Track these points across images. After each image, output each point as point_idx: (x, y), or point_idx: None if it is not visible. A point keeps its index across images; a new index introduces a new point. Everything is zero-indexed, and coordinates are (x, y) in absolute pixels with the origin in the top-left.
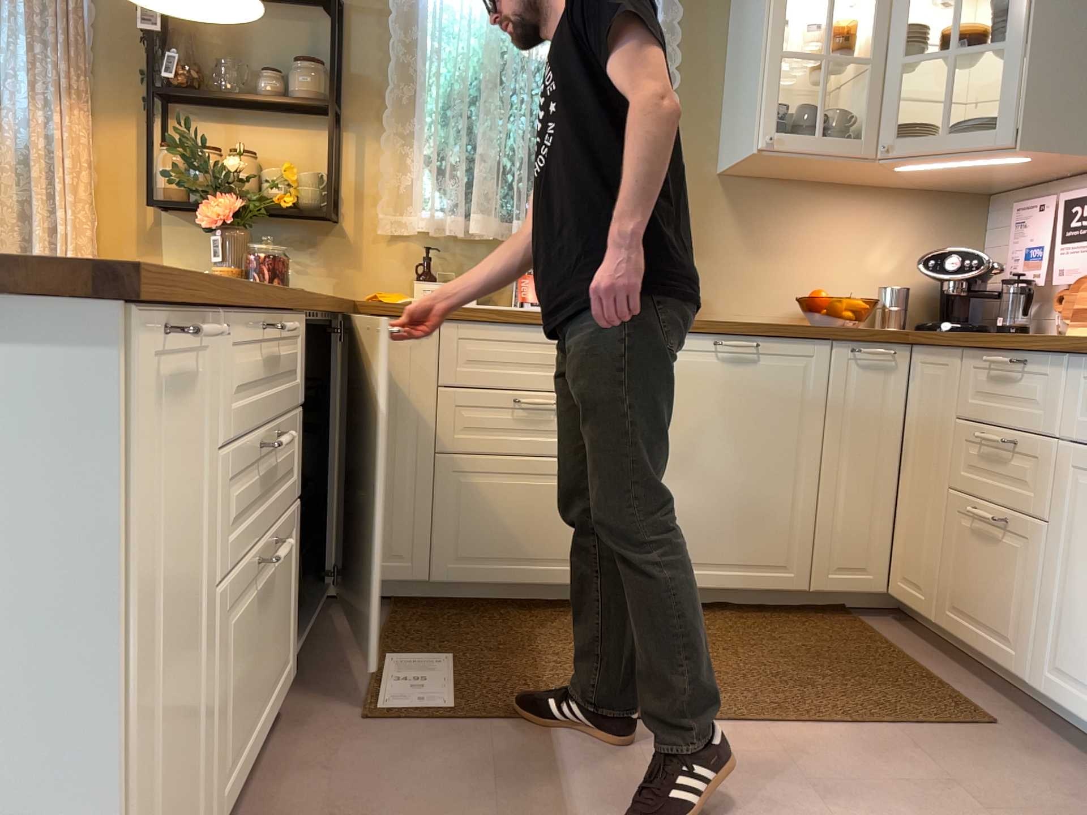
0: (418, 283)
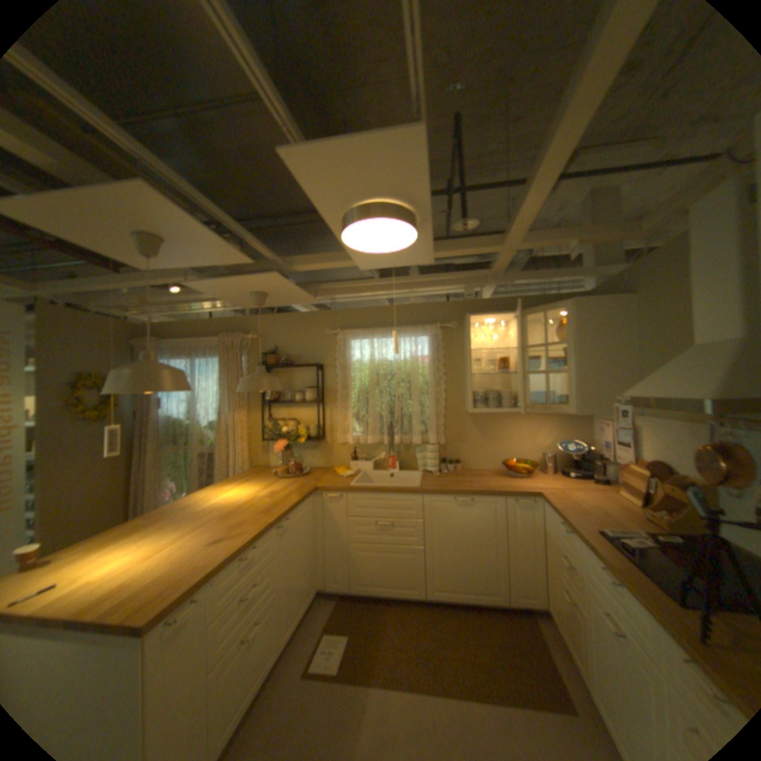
0: (352, 462)
